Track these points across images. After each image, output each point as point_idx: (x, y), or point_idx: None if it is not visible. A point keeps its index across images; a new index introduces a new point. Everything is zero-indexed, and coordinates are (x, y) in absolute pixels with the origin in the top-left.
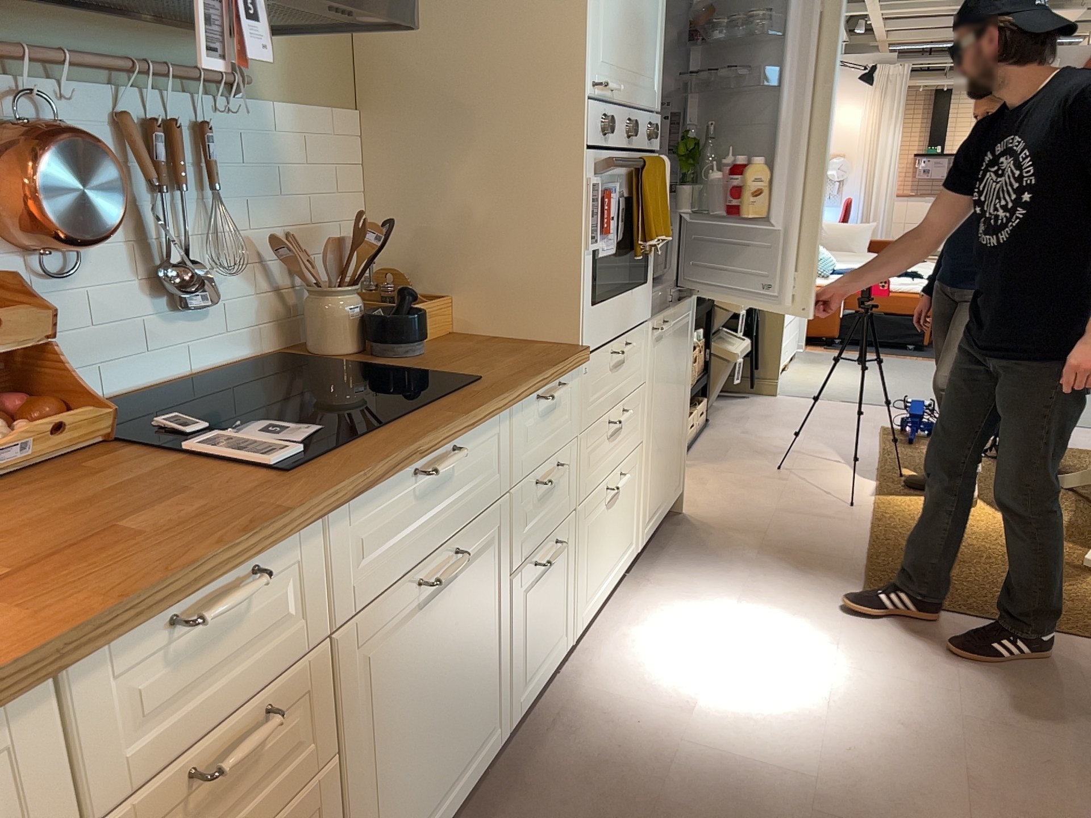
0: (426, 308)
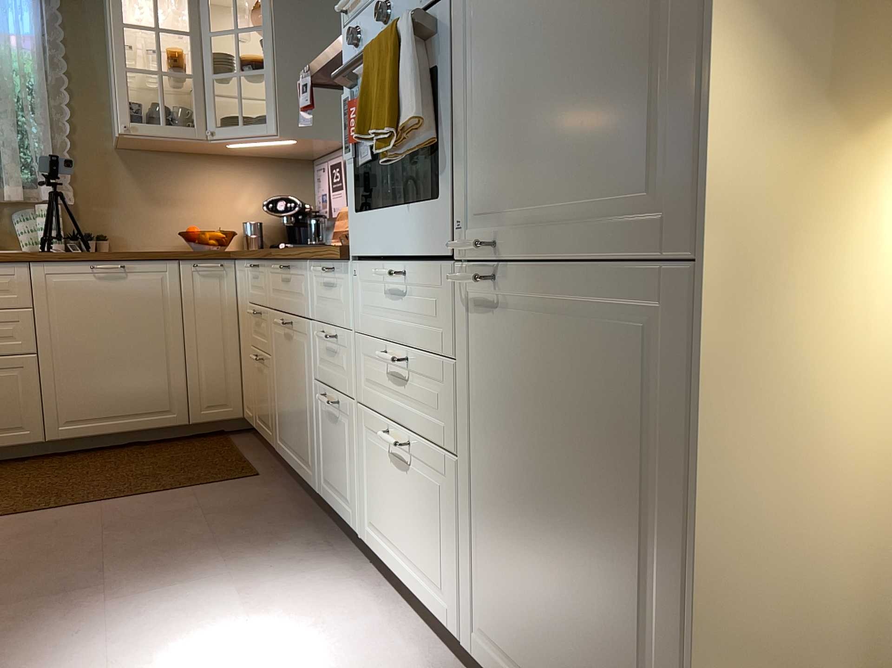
0: None
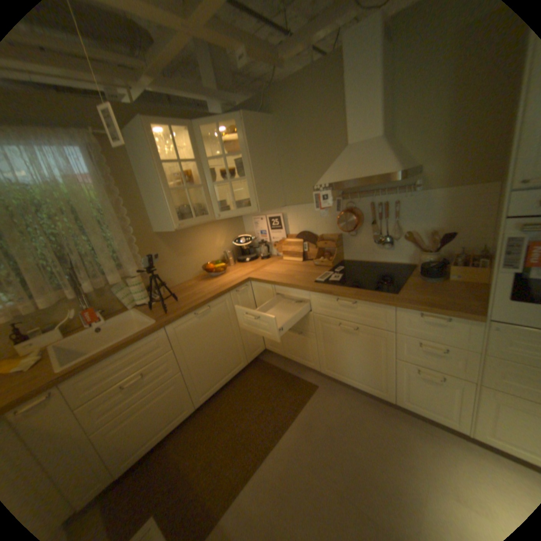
0: (462, 269)
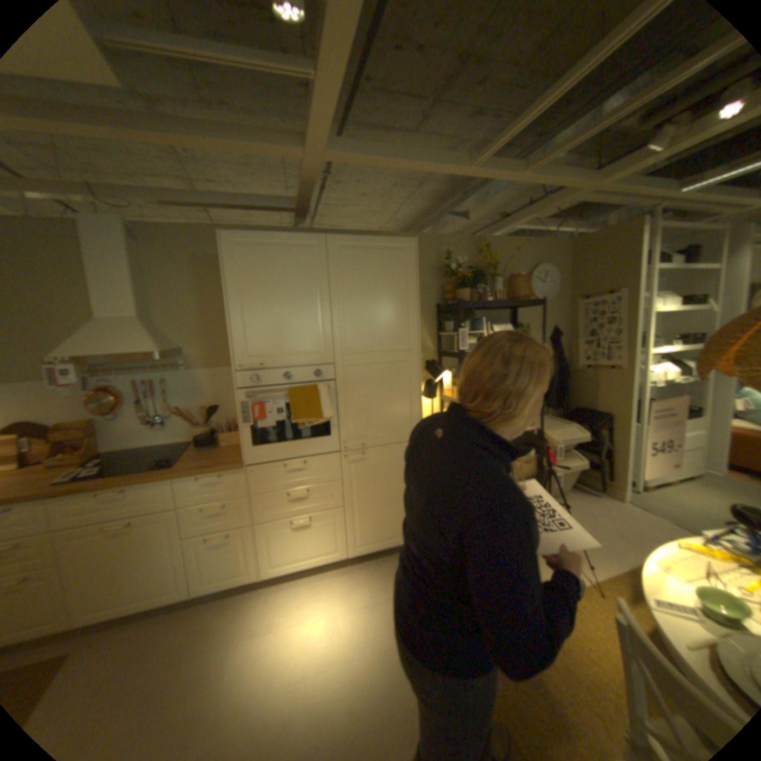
0: (225, 436)
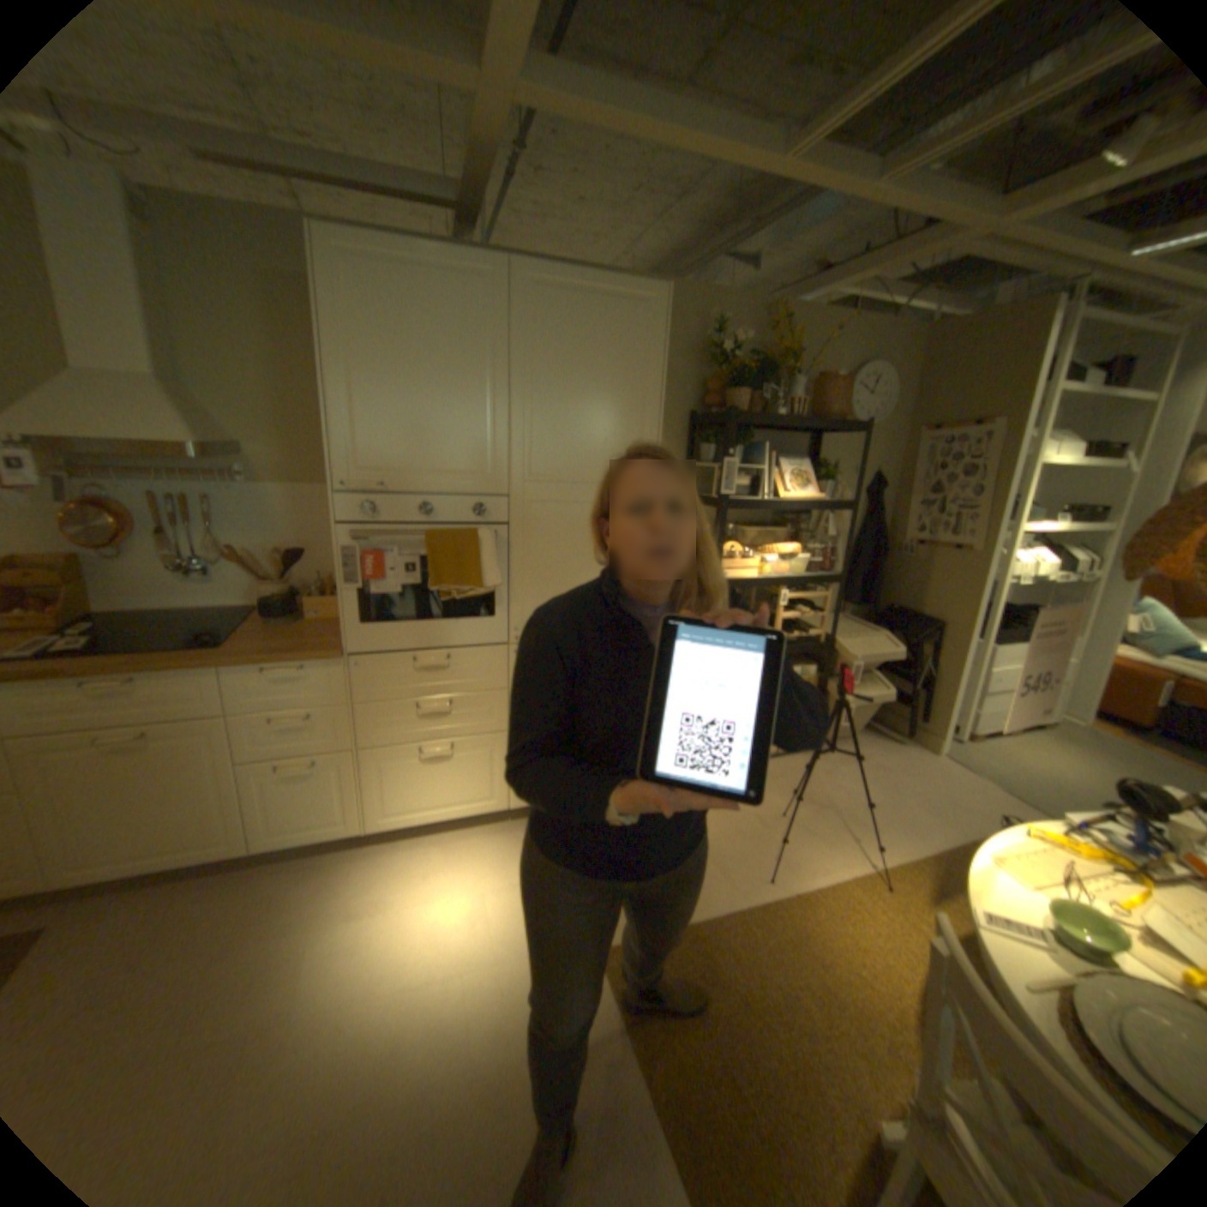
0: (317, 602)
